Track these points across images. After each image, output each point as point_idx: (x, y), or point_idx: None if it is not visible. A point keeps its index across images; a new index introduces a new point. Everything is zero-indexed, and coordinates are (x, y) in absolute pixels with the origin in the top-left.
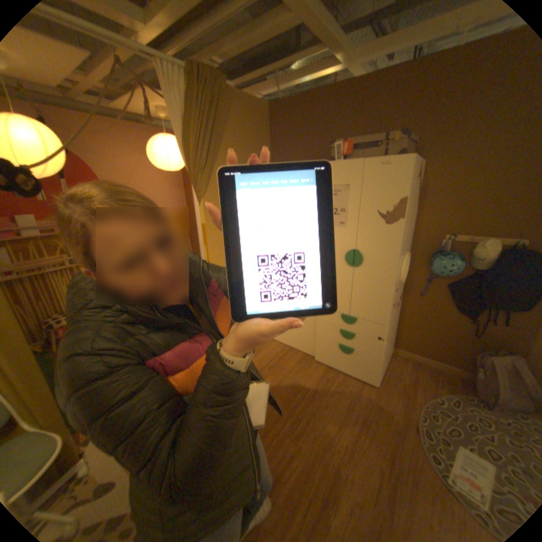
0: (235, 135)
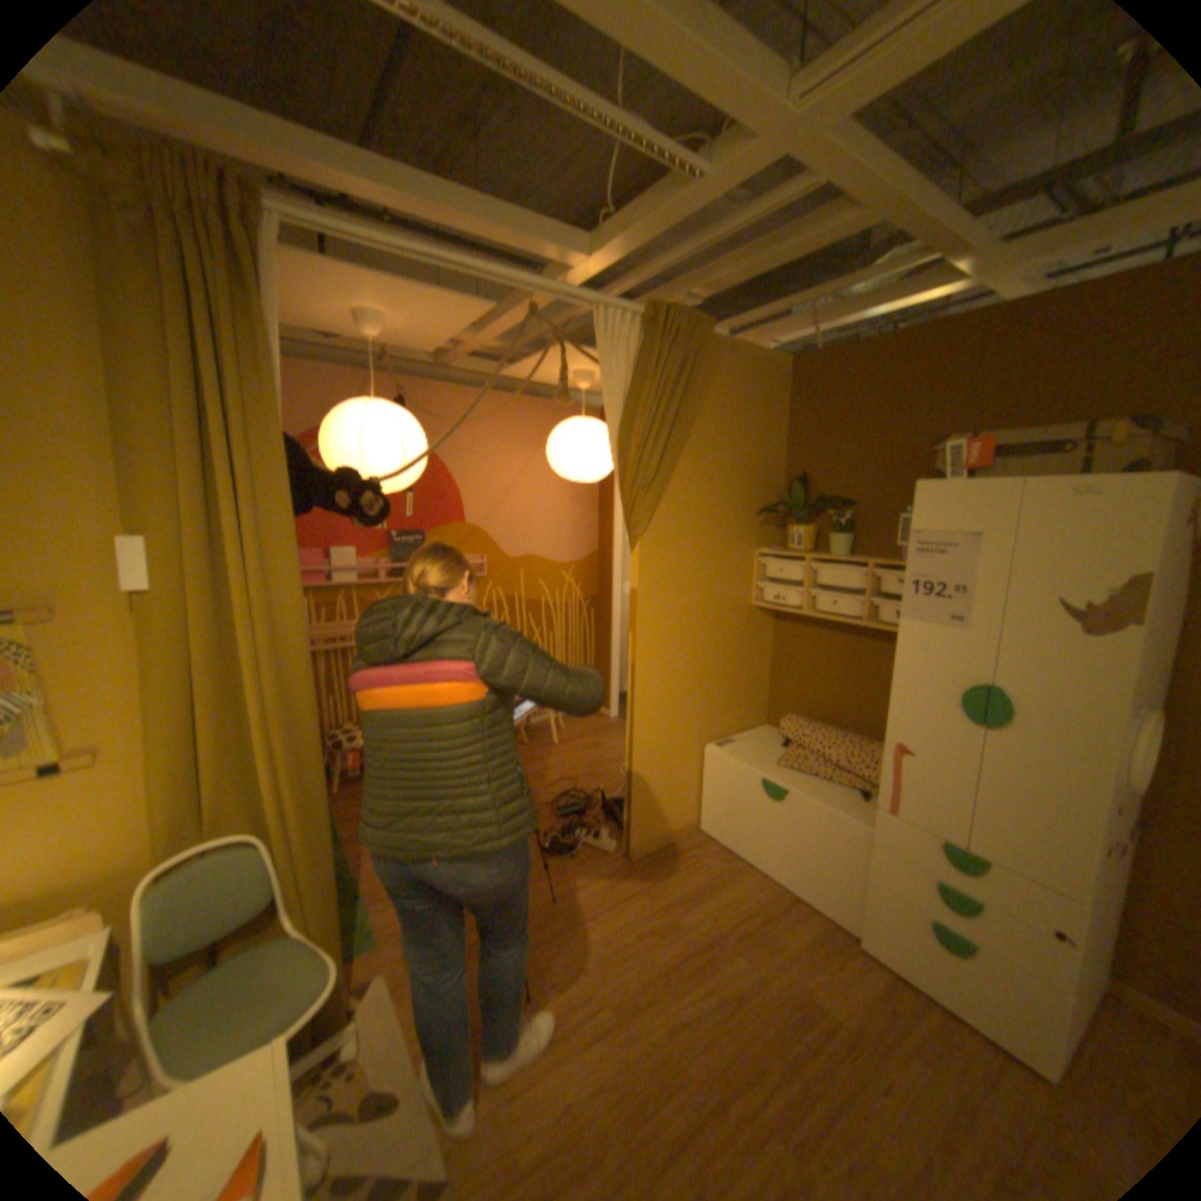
0: (718, 421)
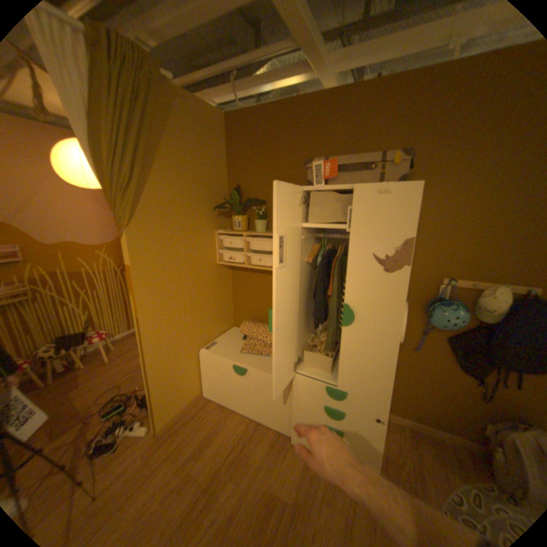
0: (179, 146)
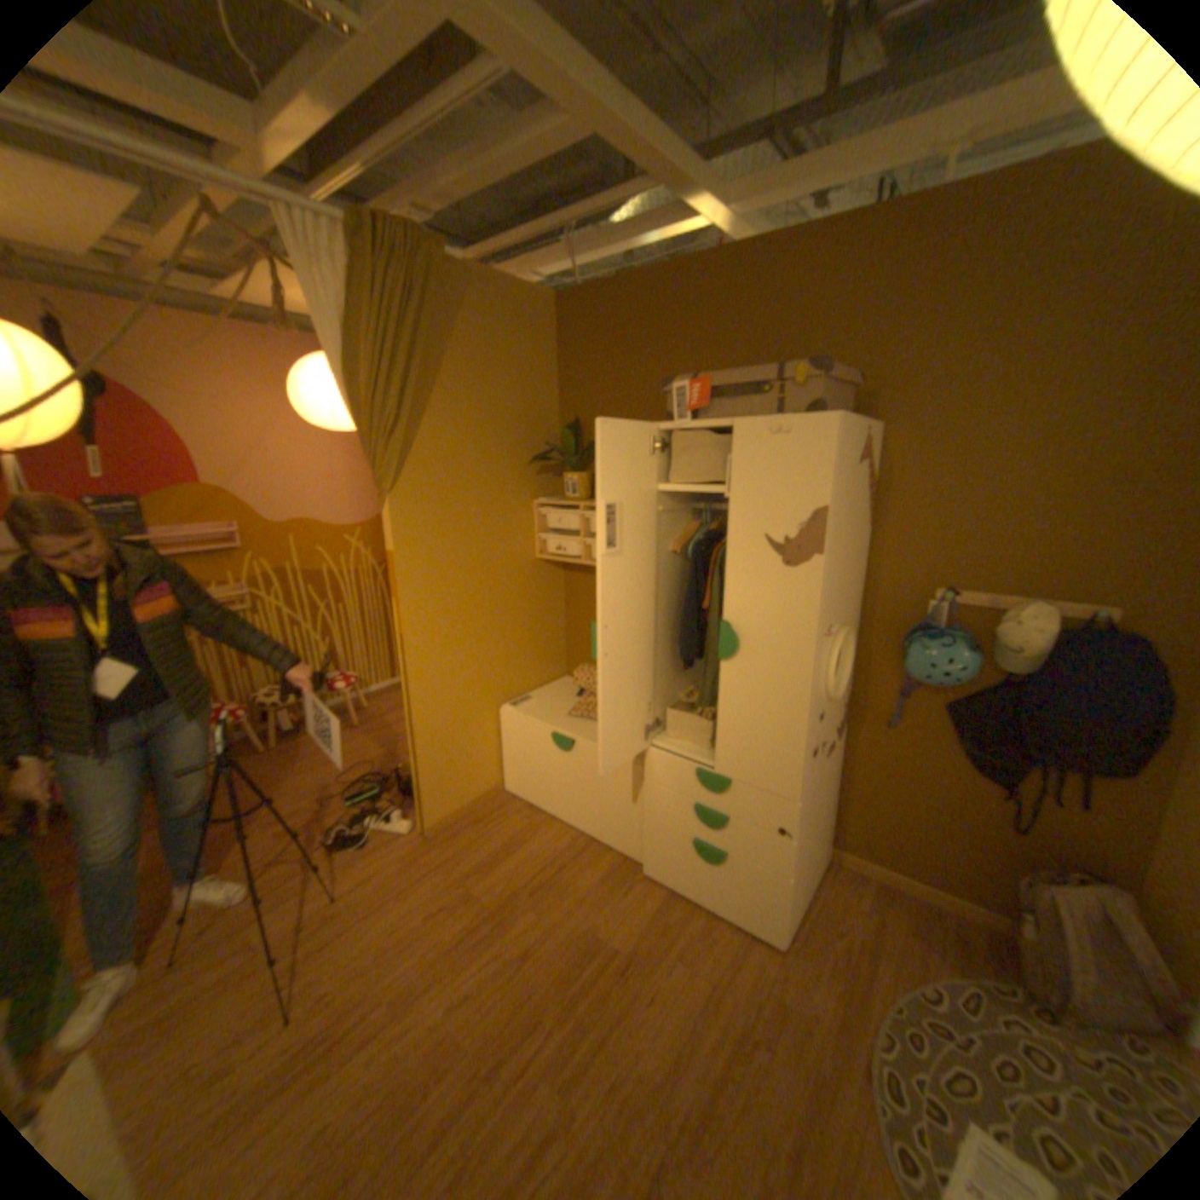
0: (474, 360)
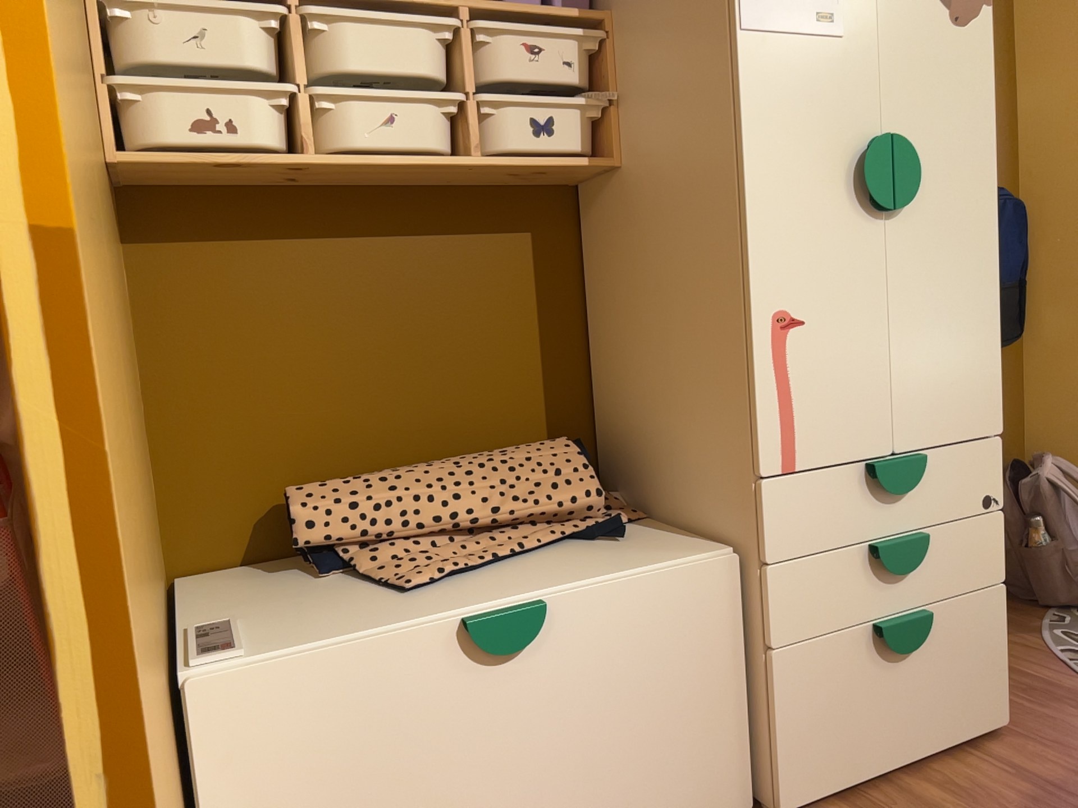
0: None
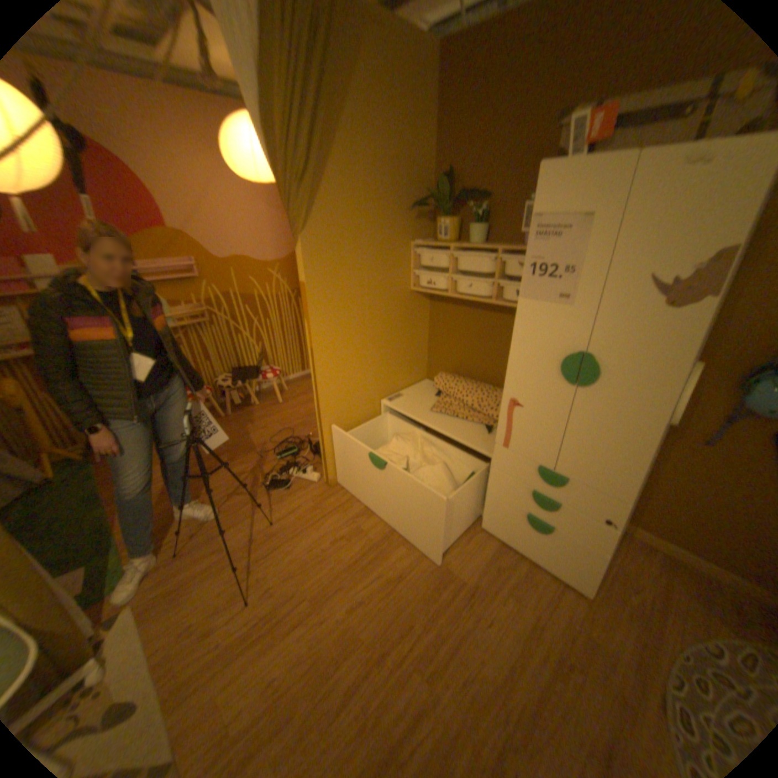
0: (368, 109)
